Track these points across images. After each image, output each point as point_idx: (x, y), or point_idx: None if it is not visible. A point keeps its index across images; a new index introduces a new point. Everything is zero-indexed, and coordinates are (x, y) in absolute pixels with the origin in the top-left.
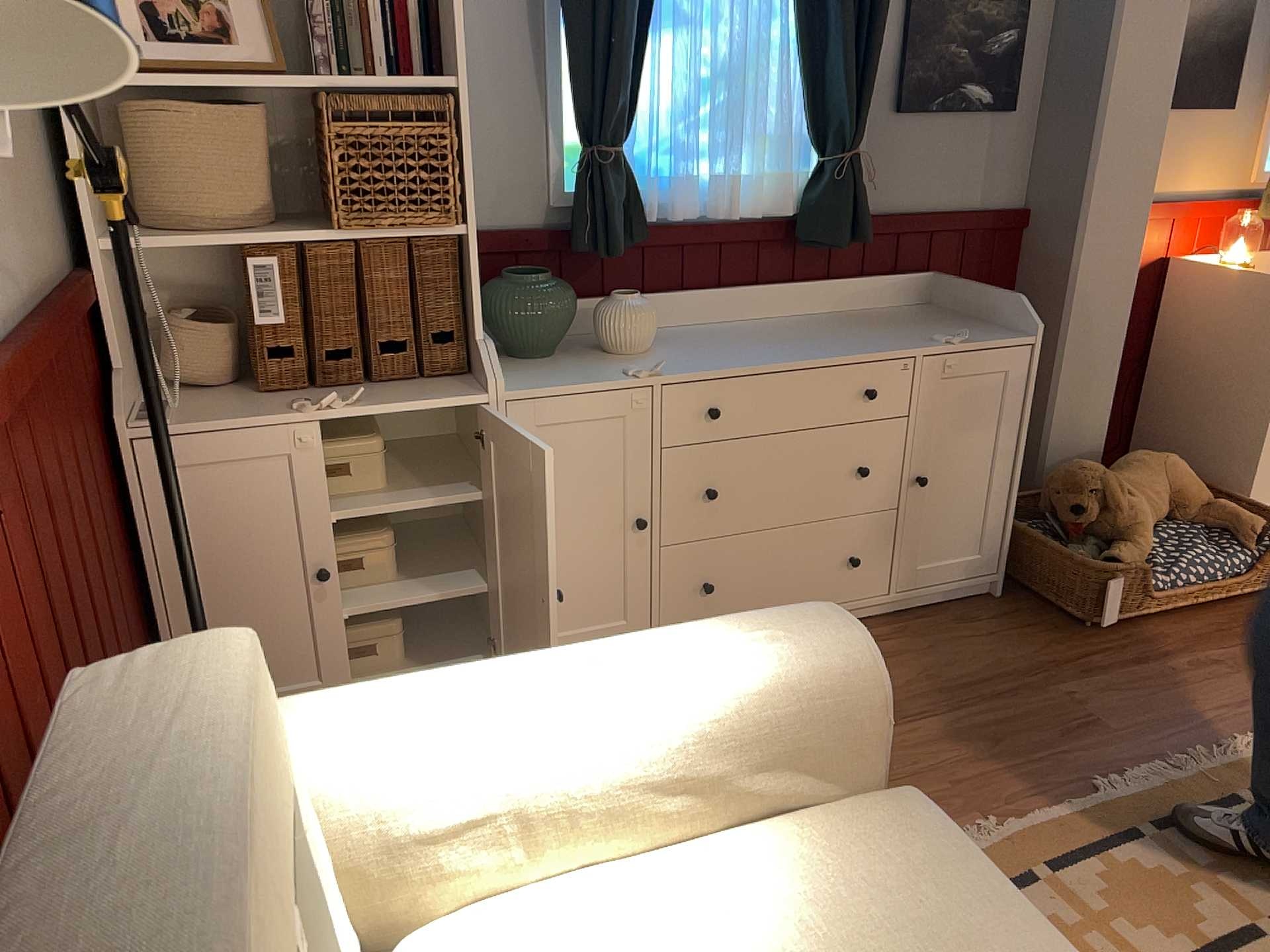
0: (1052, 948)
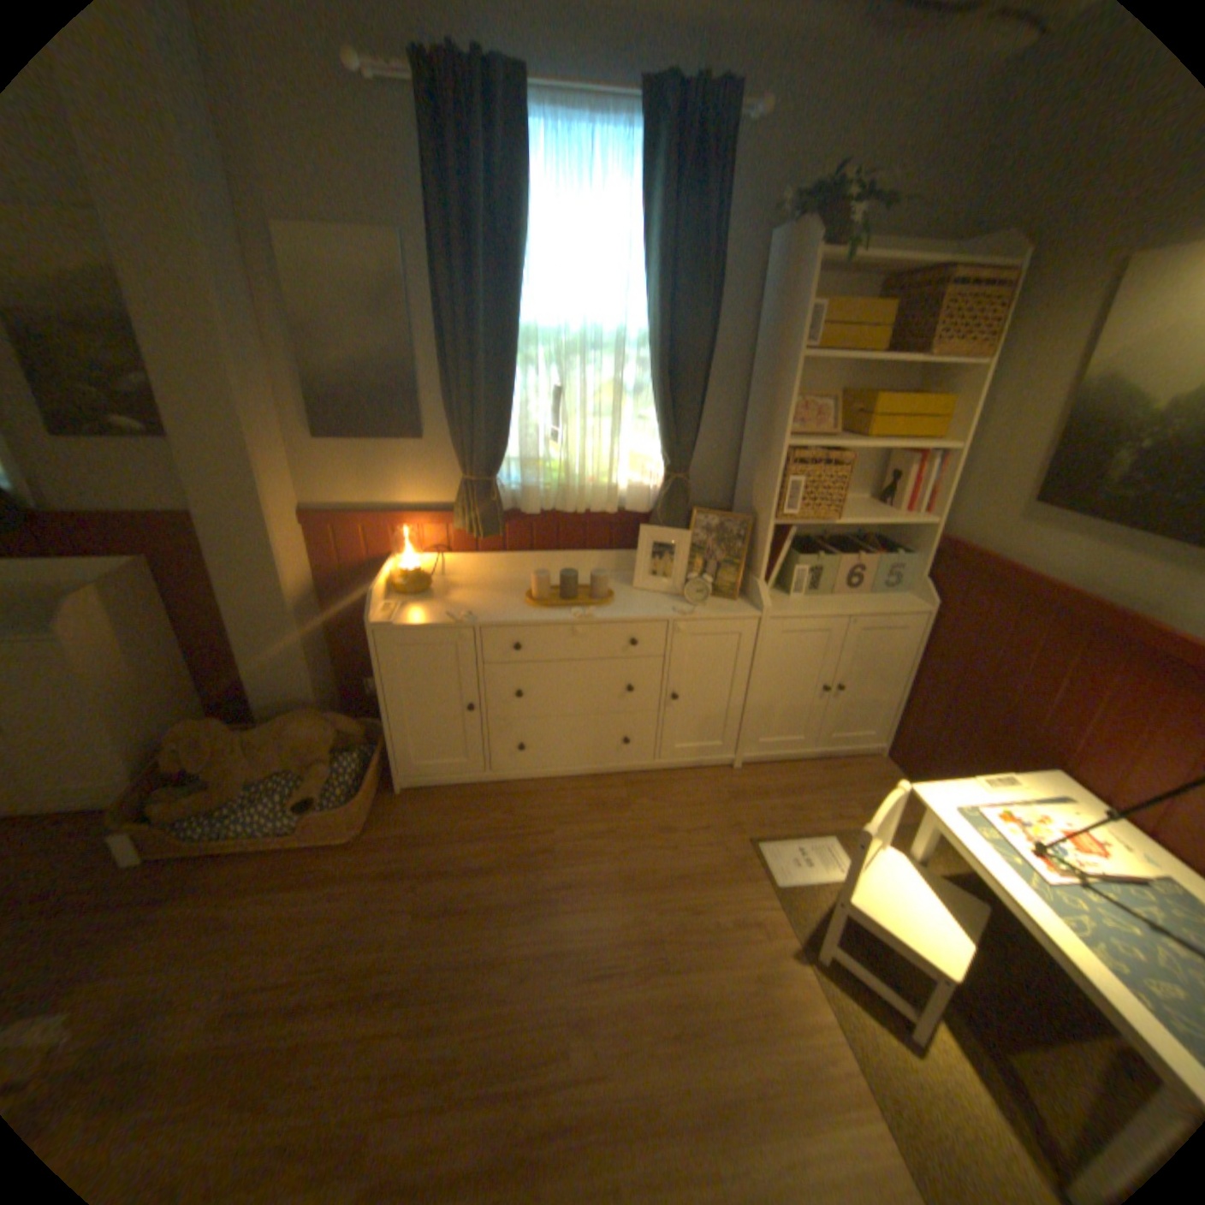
0: None
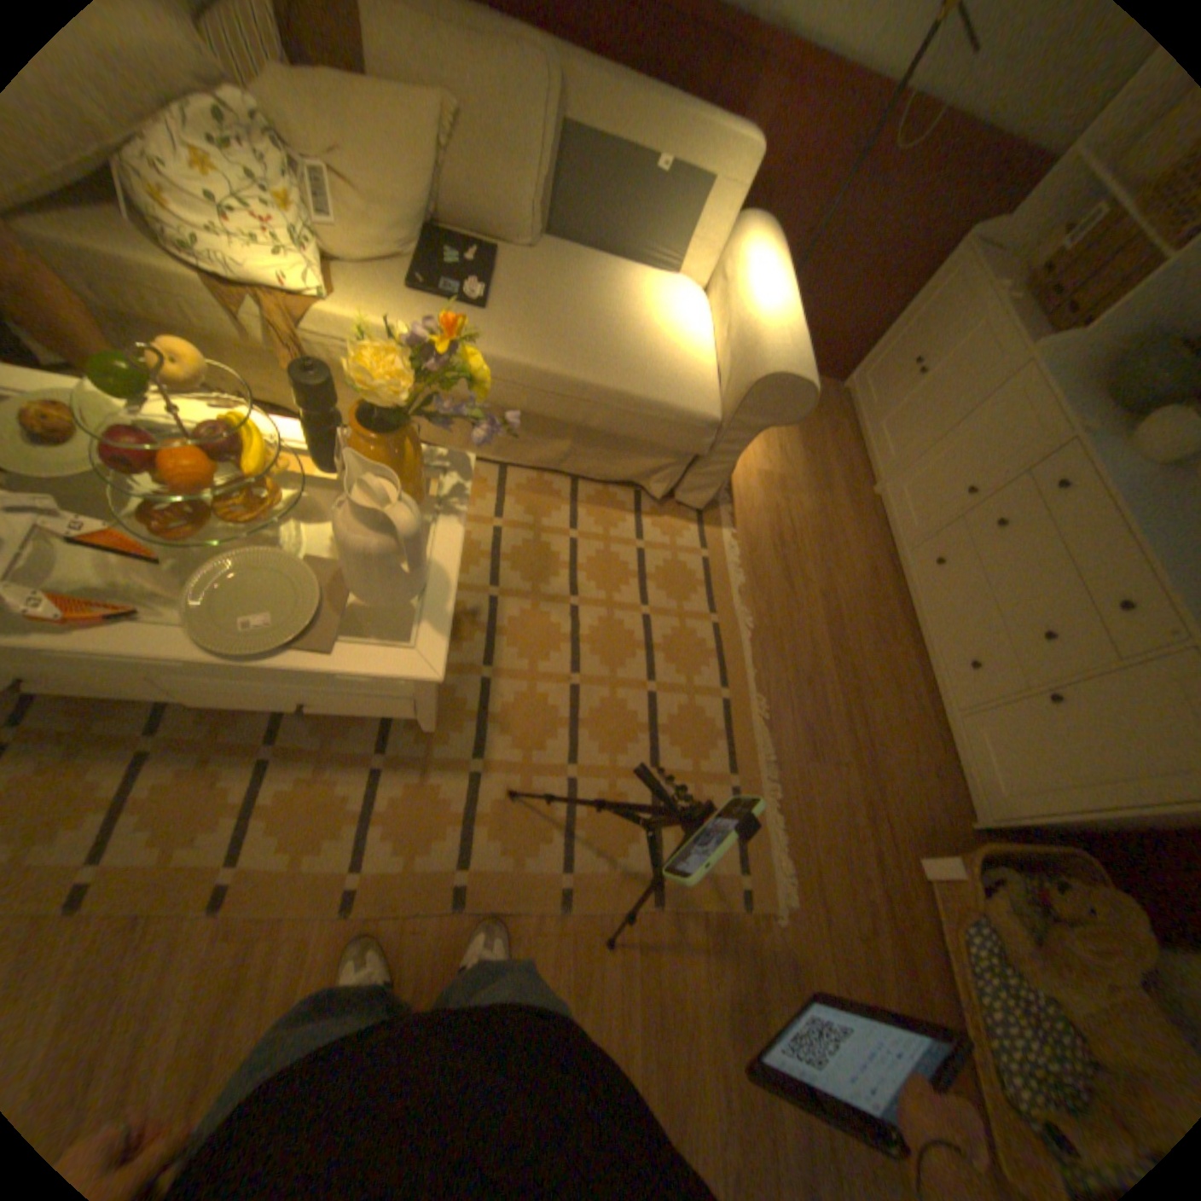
0: (633, 395)
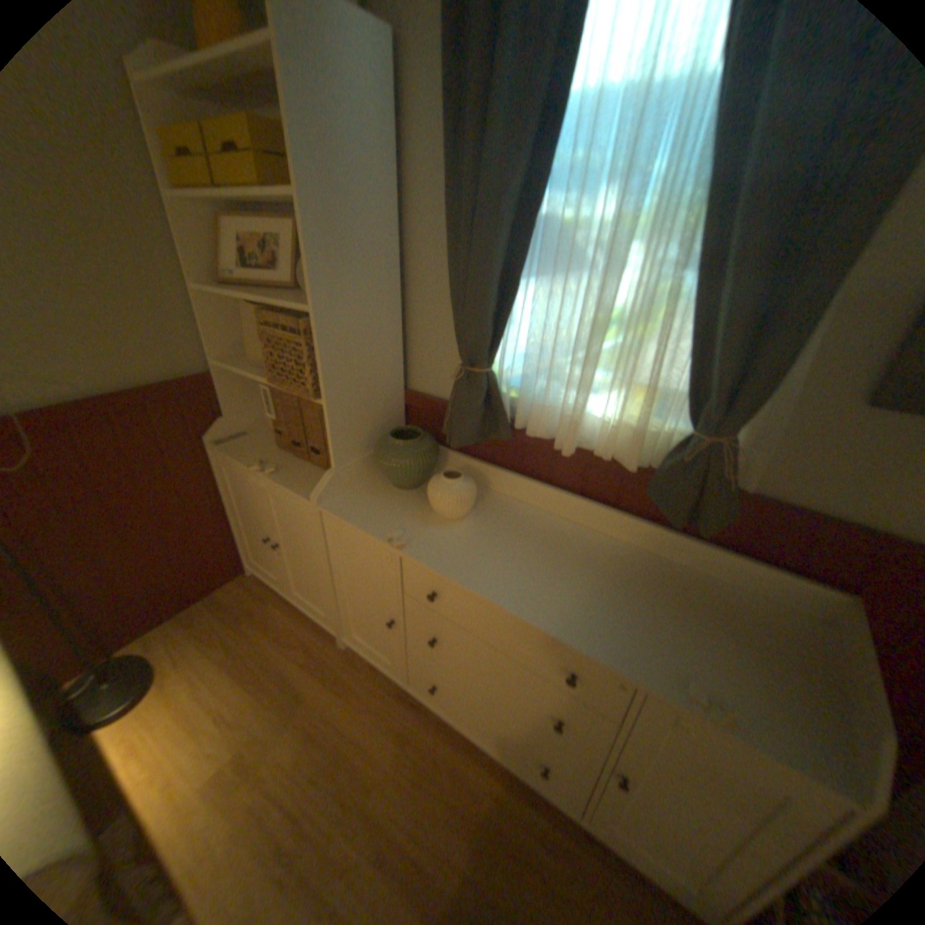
0: None
